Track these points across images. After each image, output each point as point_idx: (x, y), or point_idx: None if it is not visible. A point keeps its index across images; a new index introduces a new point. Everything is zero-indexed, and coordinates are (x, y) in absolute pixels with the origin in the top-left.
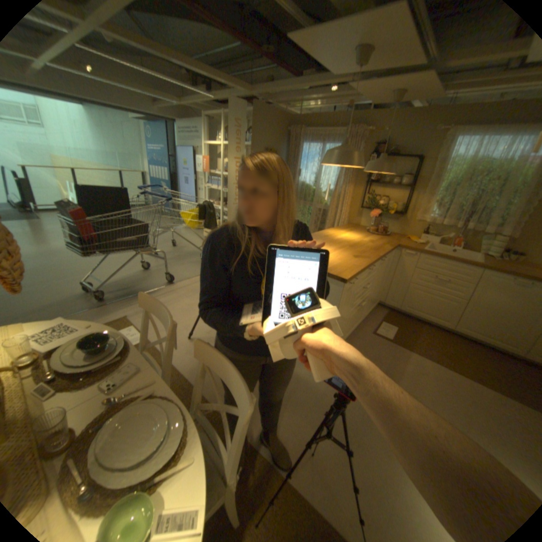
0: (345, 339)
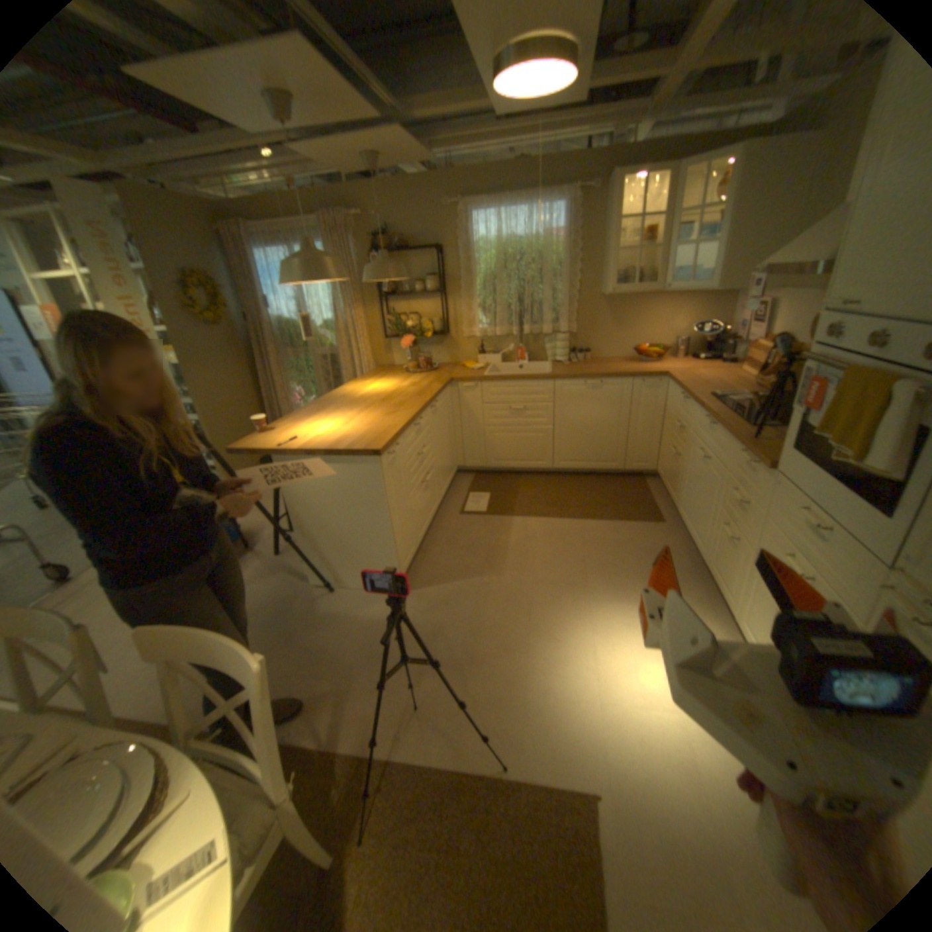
0: (422, 536)
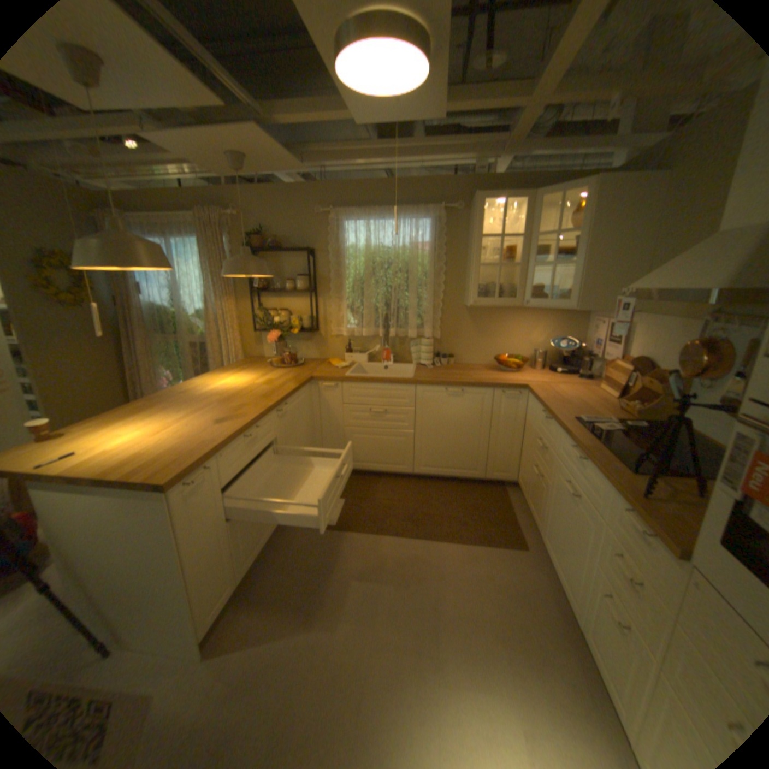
0: (250, 565)
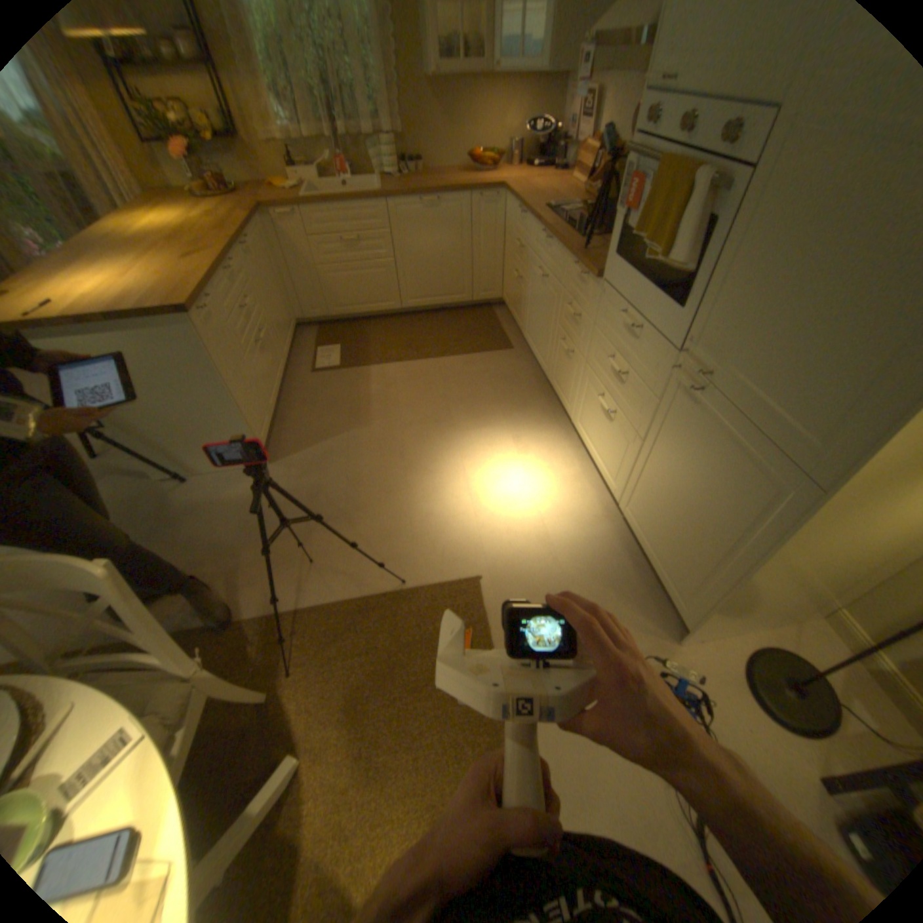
0: (274, 403)
